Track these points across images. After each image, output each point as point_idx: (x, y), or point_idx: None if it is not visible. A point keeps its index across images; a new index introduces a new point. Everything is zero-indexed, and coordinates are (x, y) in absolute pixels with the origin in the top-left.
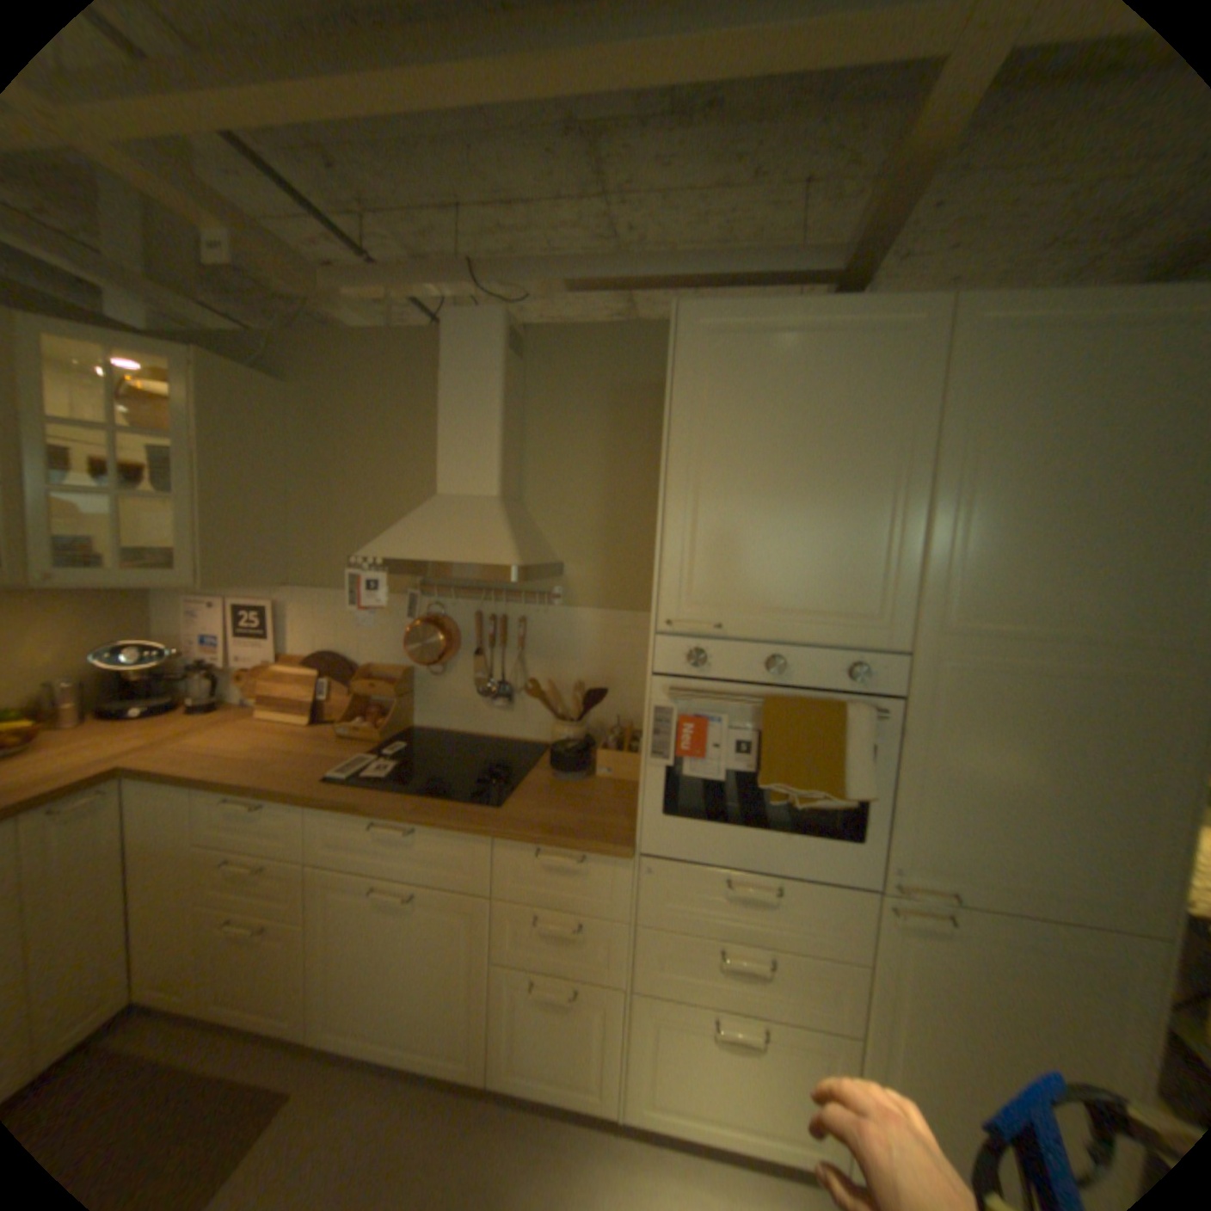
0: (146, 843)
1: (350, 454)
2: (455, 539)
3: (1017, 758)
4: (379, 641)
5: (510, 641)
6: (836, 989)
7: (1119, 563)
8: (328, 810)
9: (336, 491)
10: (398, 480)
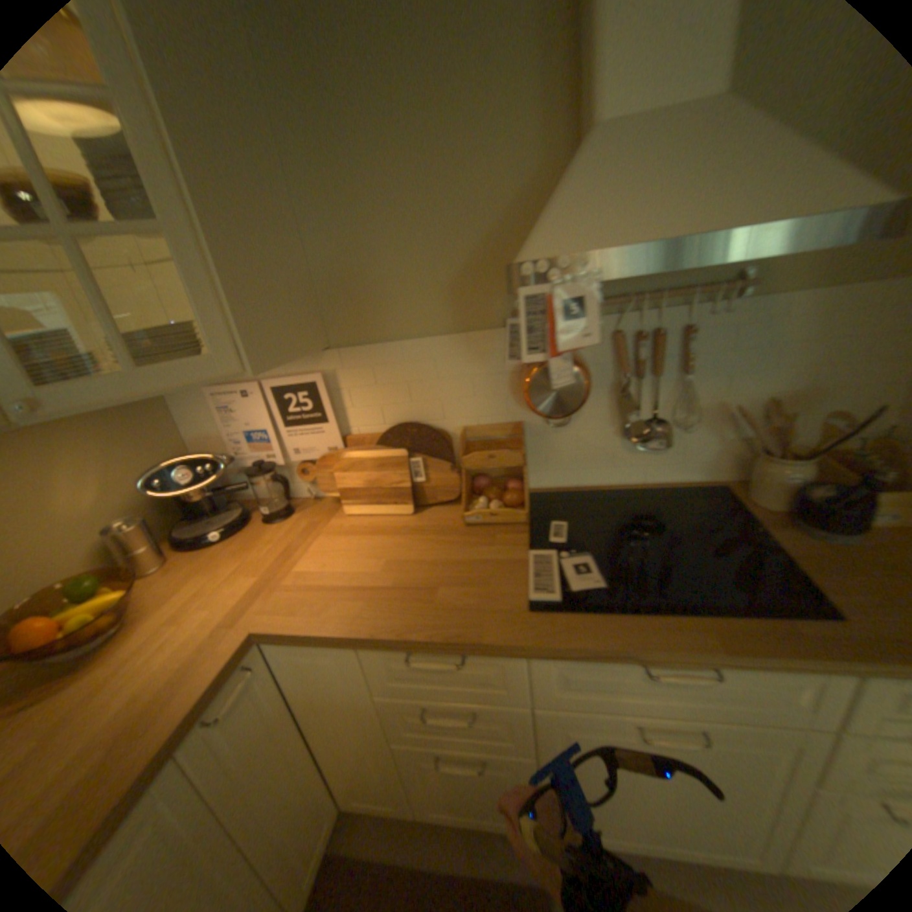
0: (310, 697)
1: (376, 108)
2: (709, 180)
3: None
4: (470, 396)
5: (668, 361)
6: None
7: None
8: (577, 659)
9: (366, 185)
10: (466, 138)
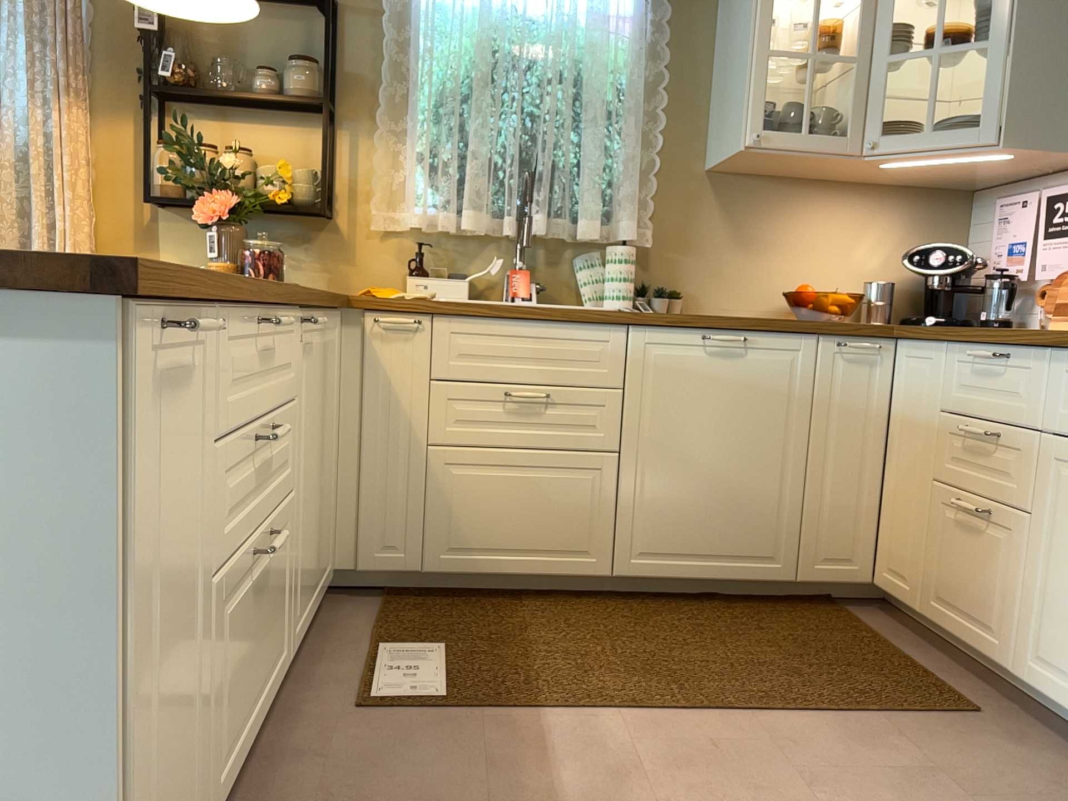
0: (905, 410)
1: None
2: None
3: None
4: None
5: None
6: None
7: None
8: None
9: None
10: None
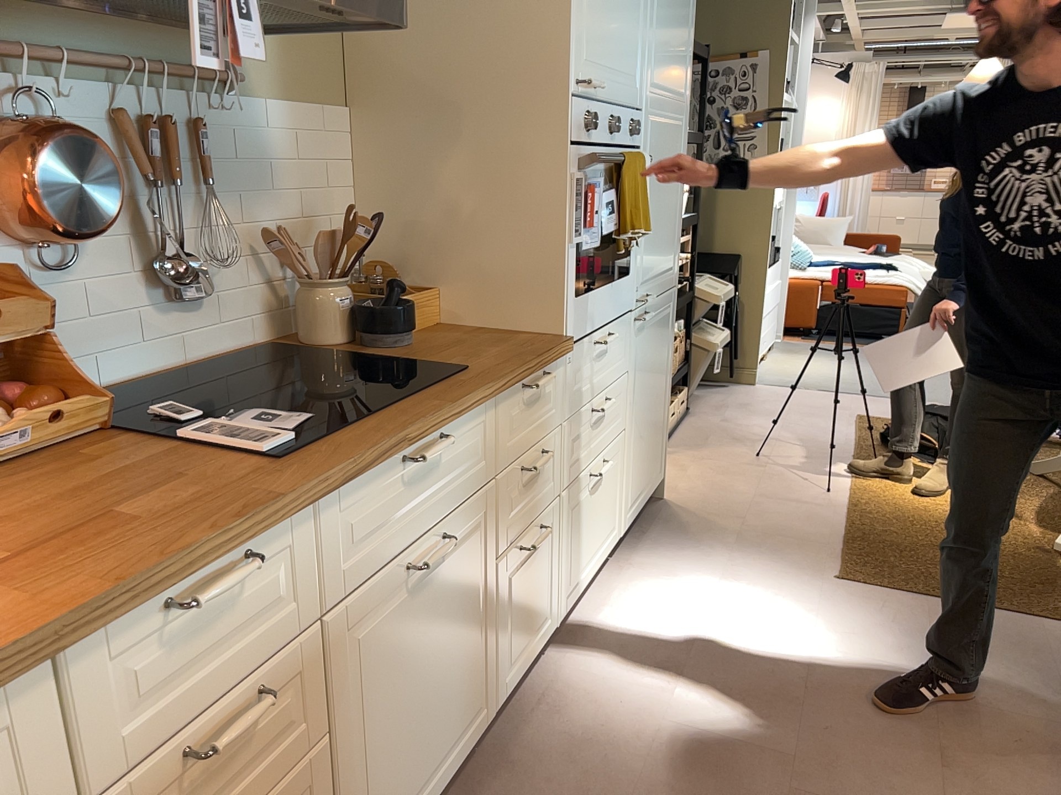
0: None
1: None
2: None
3: (660, 186)
4: None
5: (181, 170)
6: (620, 398)
7: (678, 45)
8: (360, 474)
9: None
10: None
